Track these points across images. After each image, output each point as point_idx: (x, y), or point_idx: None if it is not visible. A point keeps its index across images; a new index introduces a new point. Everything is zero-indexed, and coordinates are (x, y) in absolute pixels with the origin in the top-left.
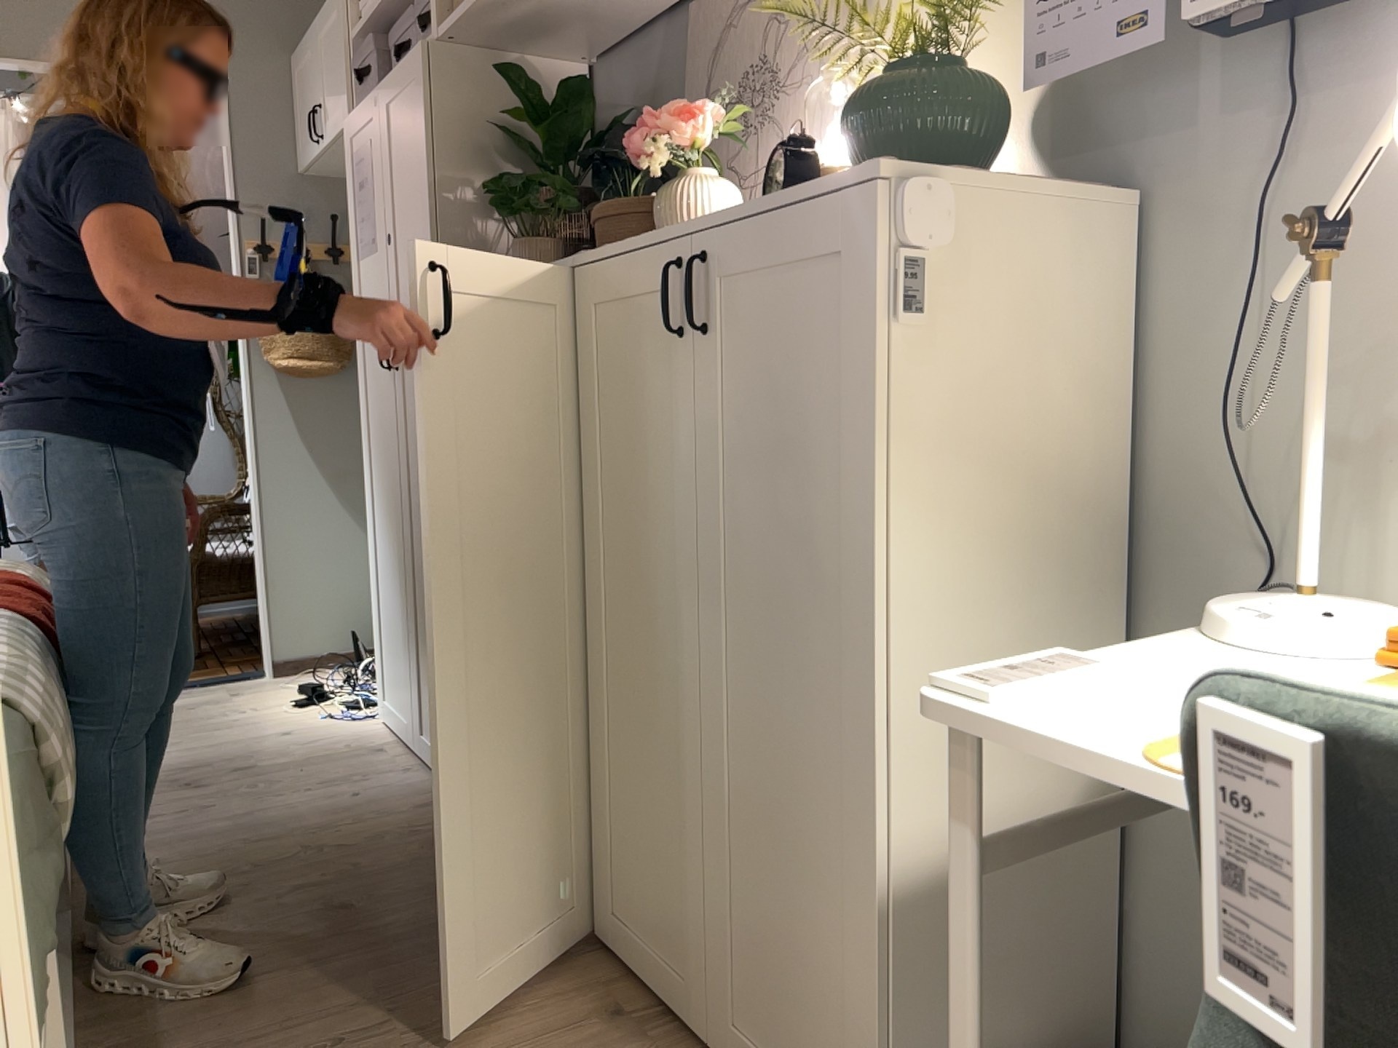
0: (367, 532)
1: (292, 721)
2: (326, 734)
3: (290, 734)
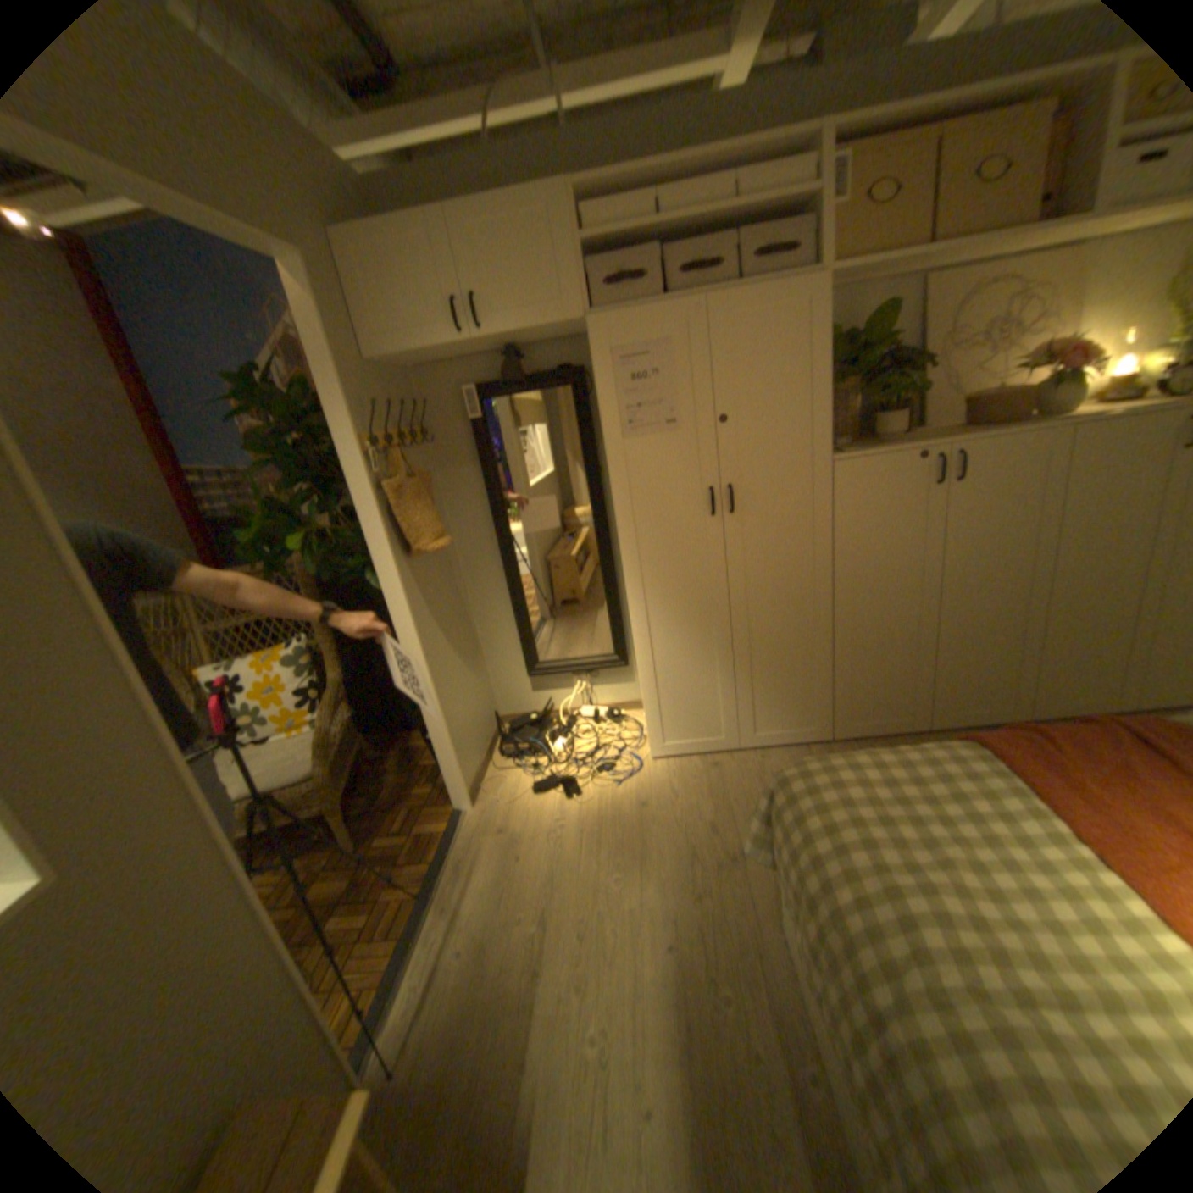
0: (635, 642)
1: (612, 801)
2: (658, 786)
3: (646, 803)
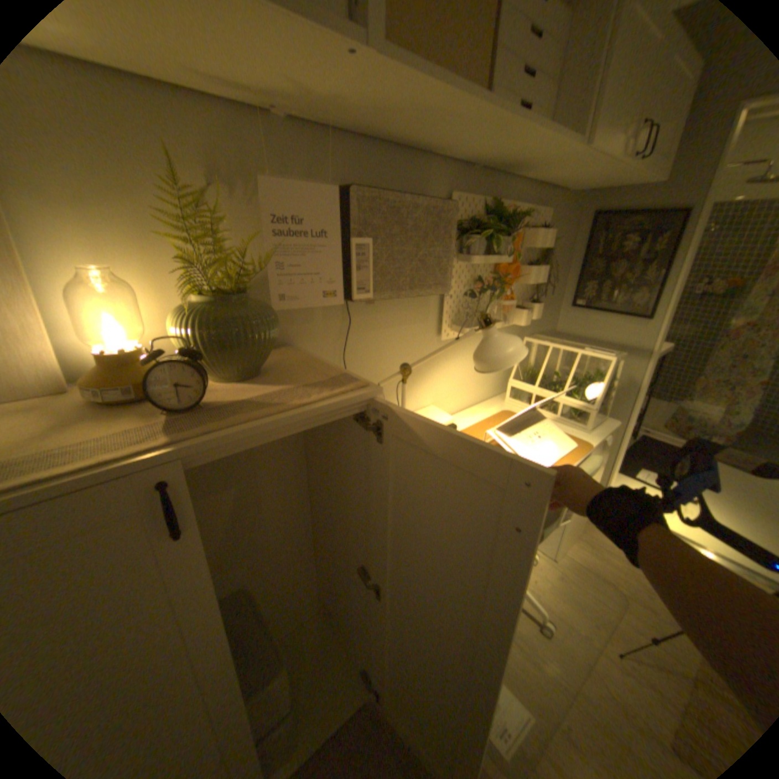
0: None
1: None
2: None
3: None
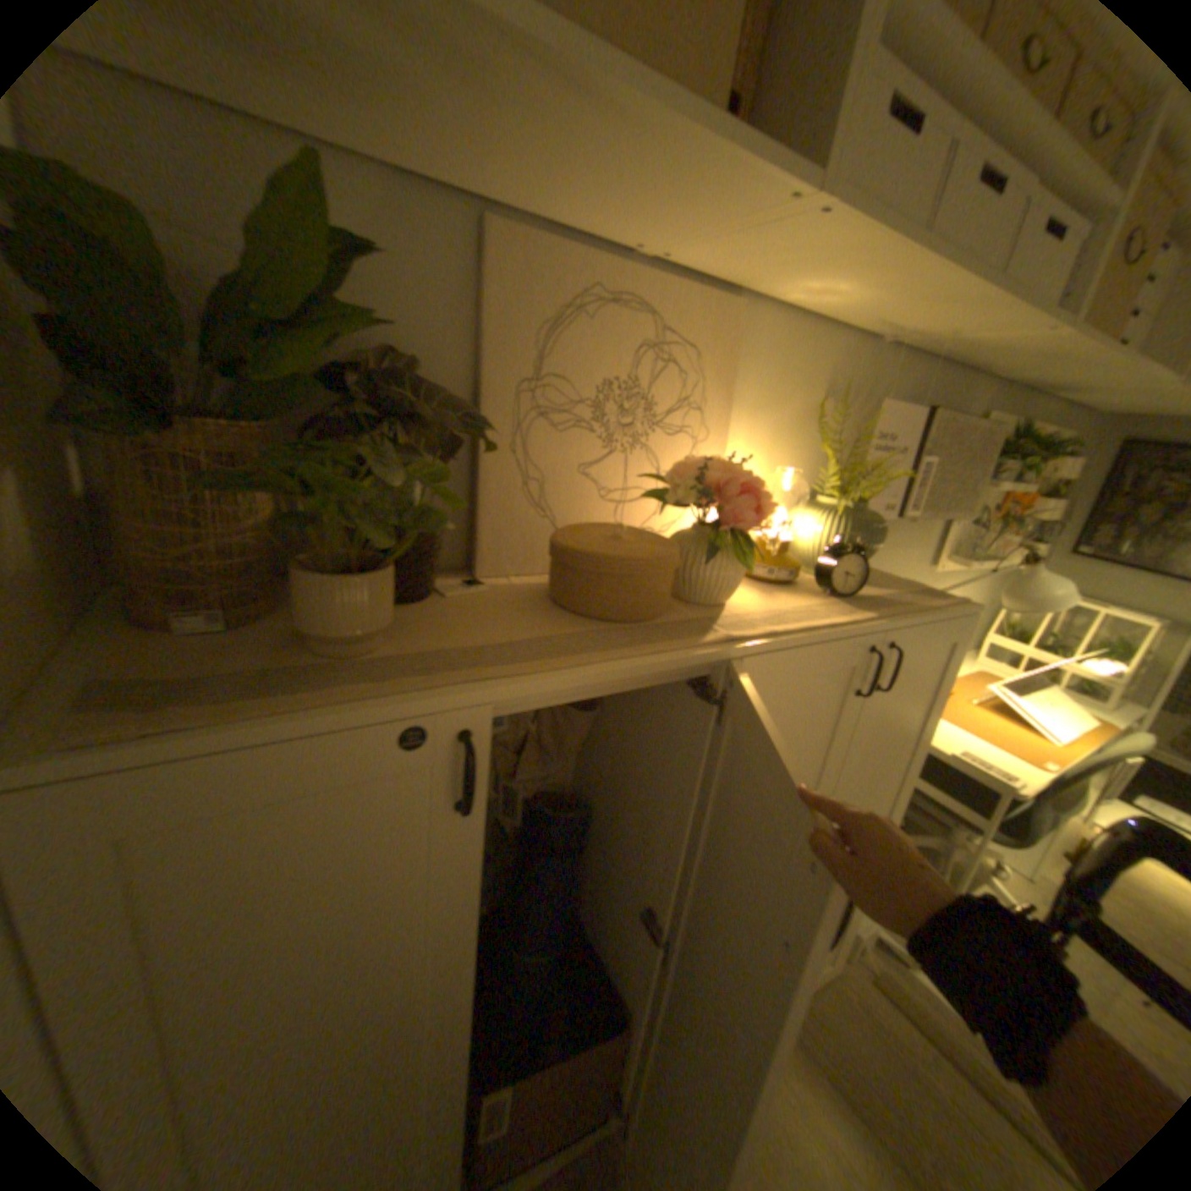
0: None
1: None
2: None
3: None
